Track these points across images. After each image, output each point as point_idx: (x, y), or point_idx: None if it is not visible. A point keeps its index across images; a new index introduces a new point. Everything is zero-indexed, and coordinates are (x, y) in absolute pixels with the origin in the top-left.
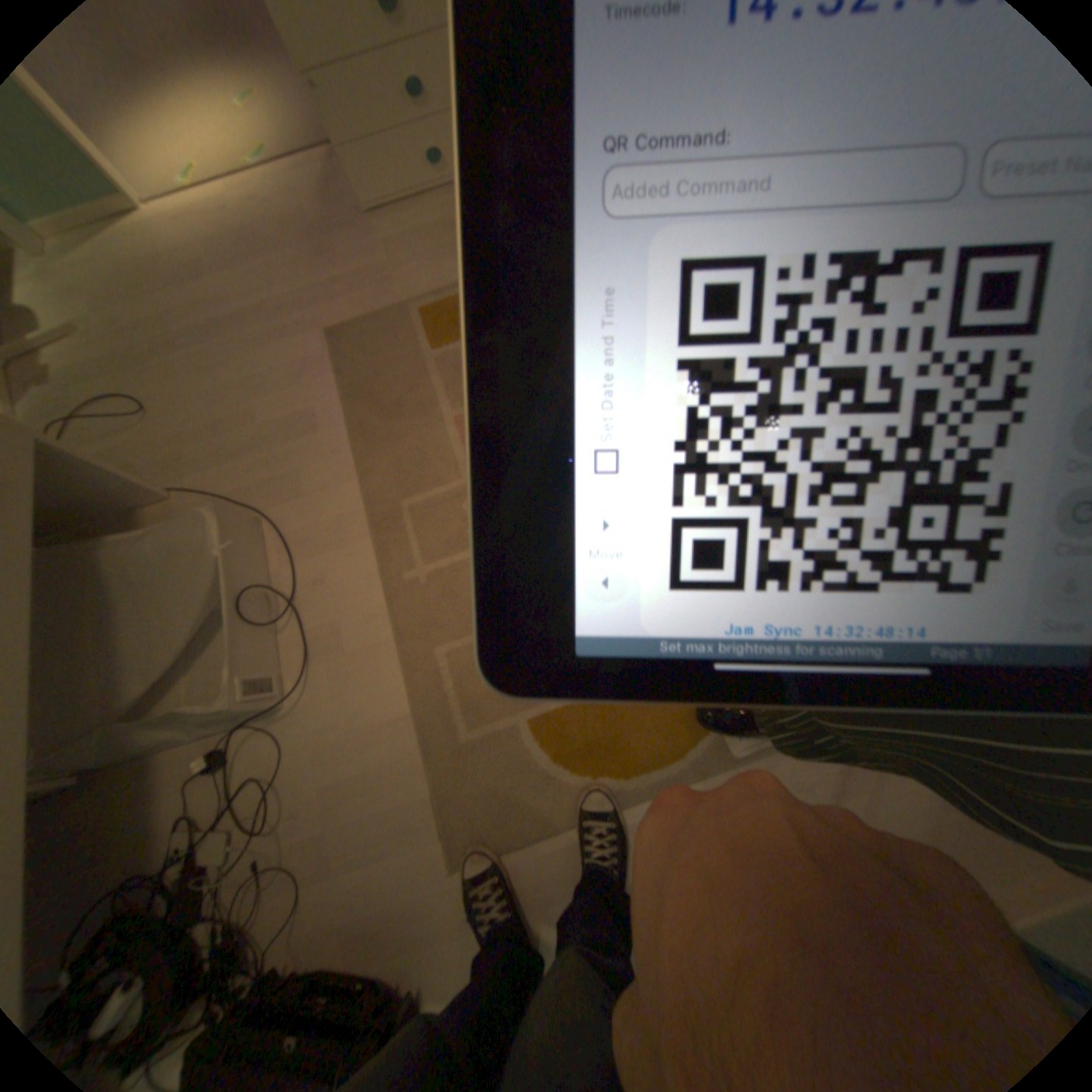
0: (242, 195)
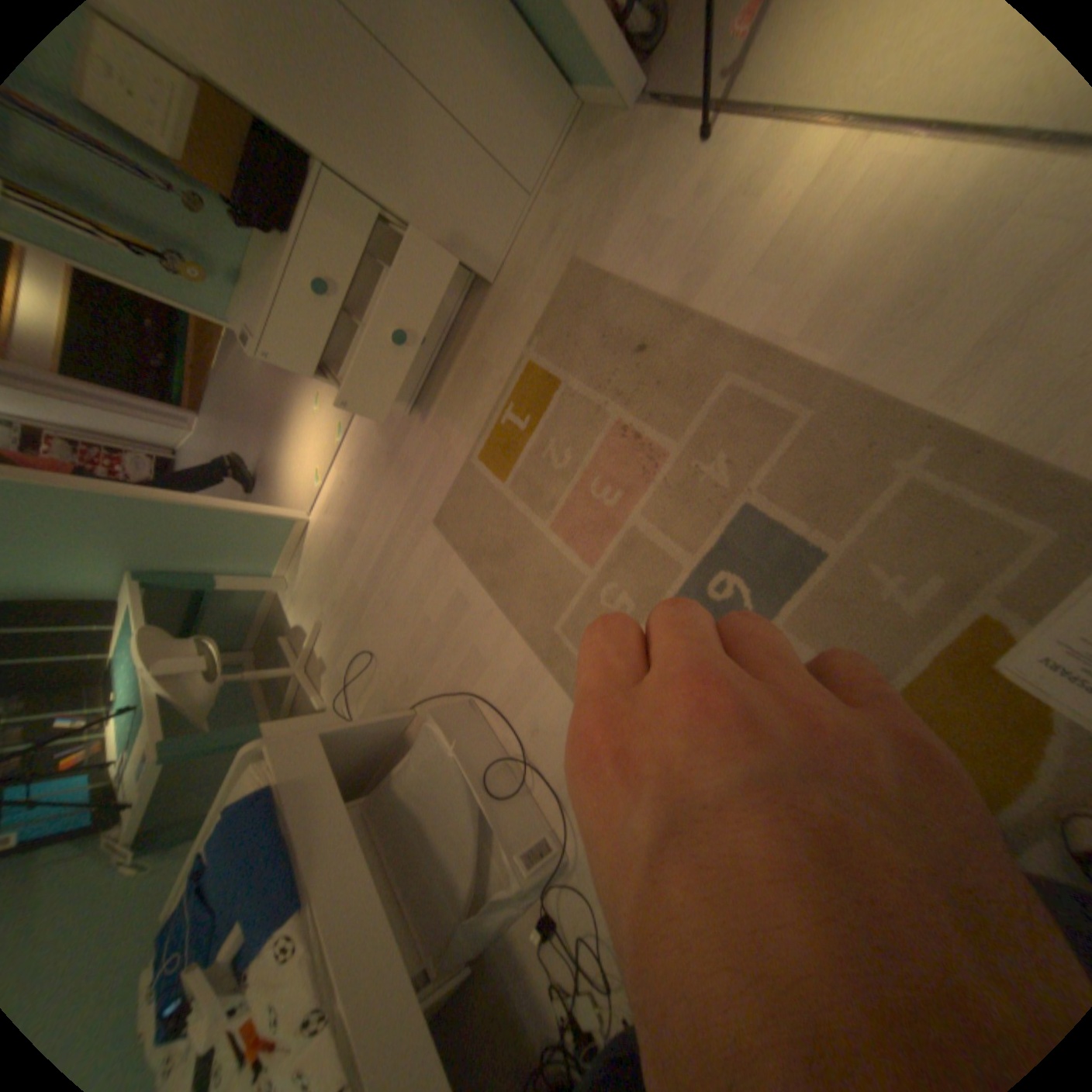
0: (346, 464)
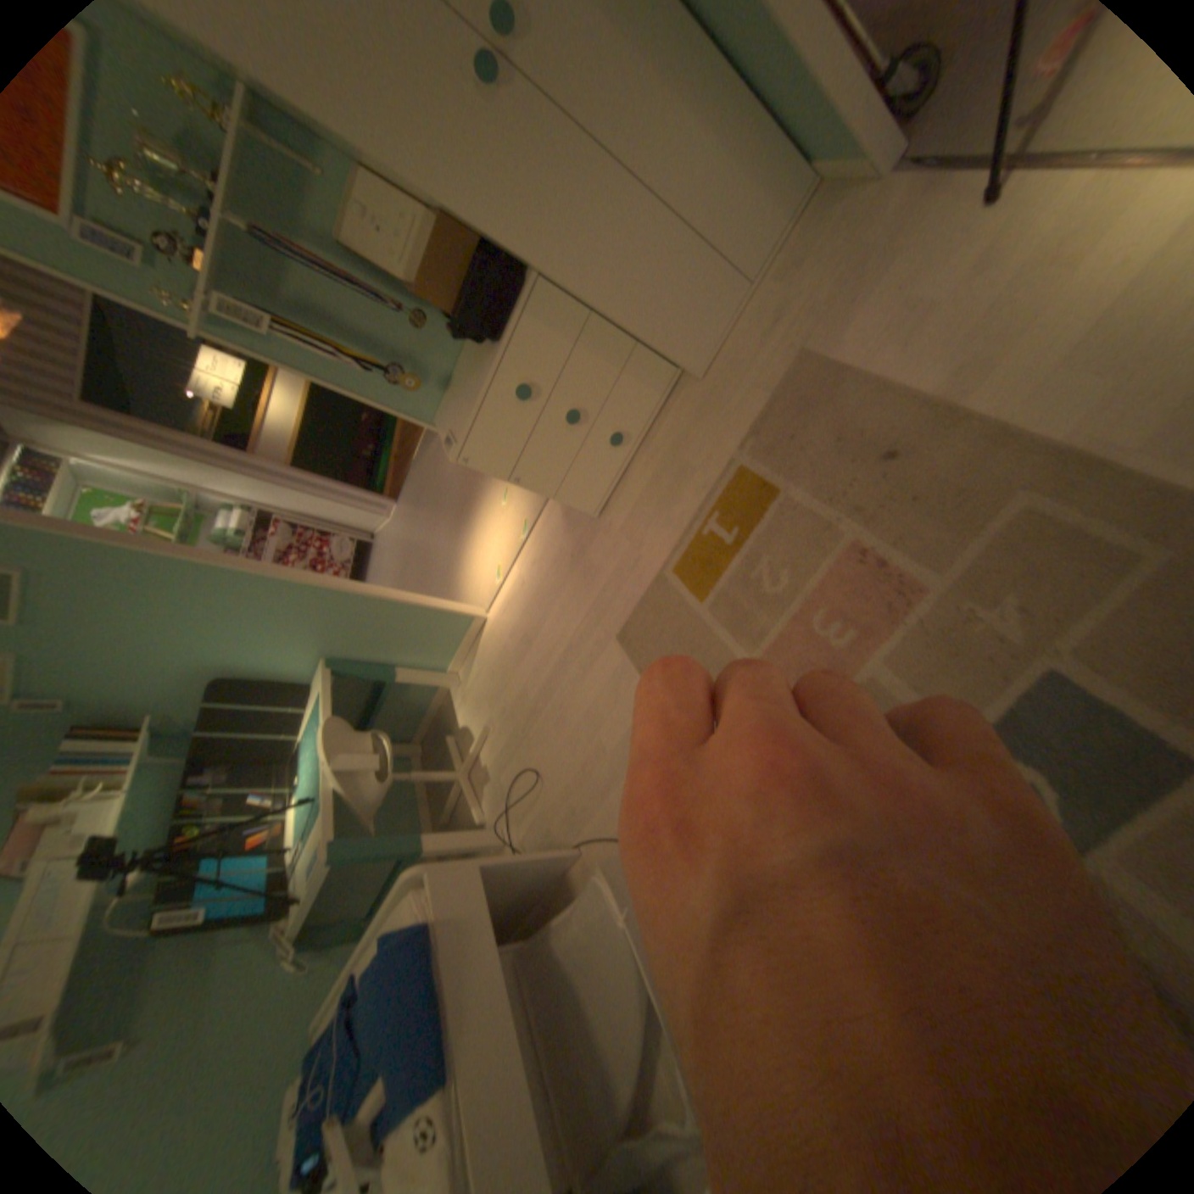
0: (528, 562)
